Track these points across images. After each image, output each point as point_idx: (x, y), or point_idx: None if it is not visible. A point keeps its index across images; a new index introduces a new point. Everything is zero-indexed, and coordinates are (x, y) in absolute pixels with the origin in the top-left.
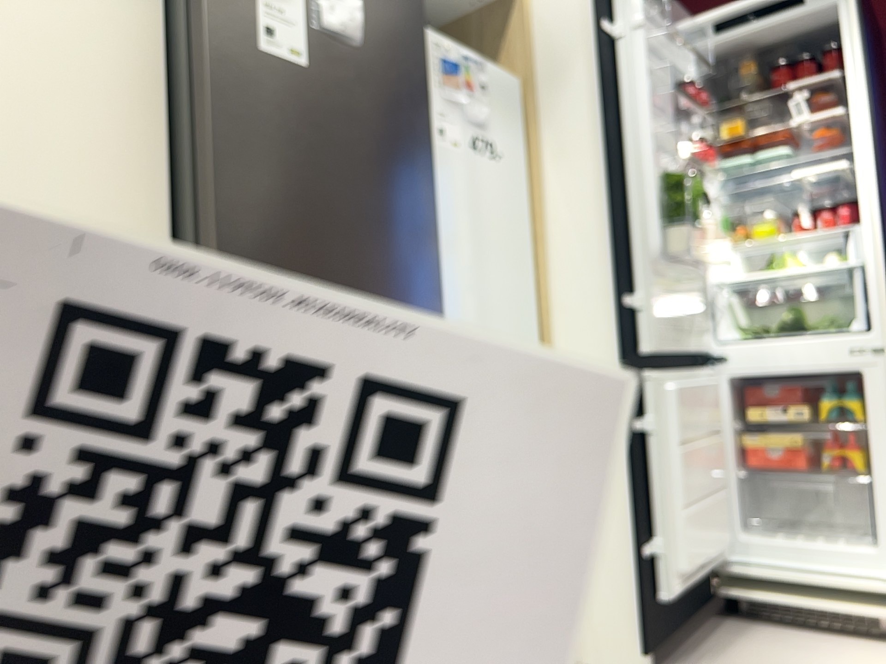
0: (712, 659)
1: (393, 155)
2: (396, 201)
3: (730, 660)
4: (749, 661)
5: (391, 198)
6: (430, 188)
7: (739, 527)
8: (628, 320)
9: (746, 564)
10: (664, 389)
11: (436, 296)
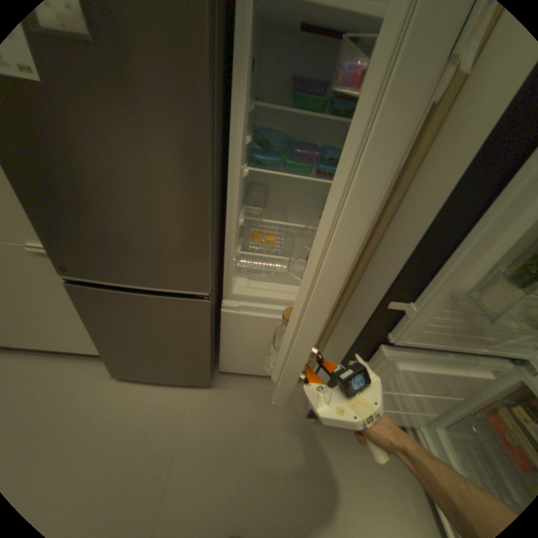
0: (349, 440)
1: (153, 153)
2: (158, 189)
3: (355, 449)
4: (361, 460)
5: (152, 188)
6: (200, 178)
7: (440, 424)
8: (384, 314)
9: (423, 435)
10: (391, 361)
11: (201, 250)
